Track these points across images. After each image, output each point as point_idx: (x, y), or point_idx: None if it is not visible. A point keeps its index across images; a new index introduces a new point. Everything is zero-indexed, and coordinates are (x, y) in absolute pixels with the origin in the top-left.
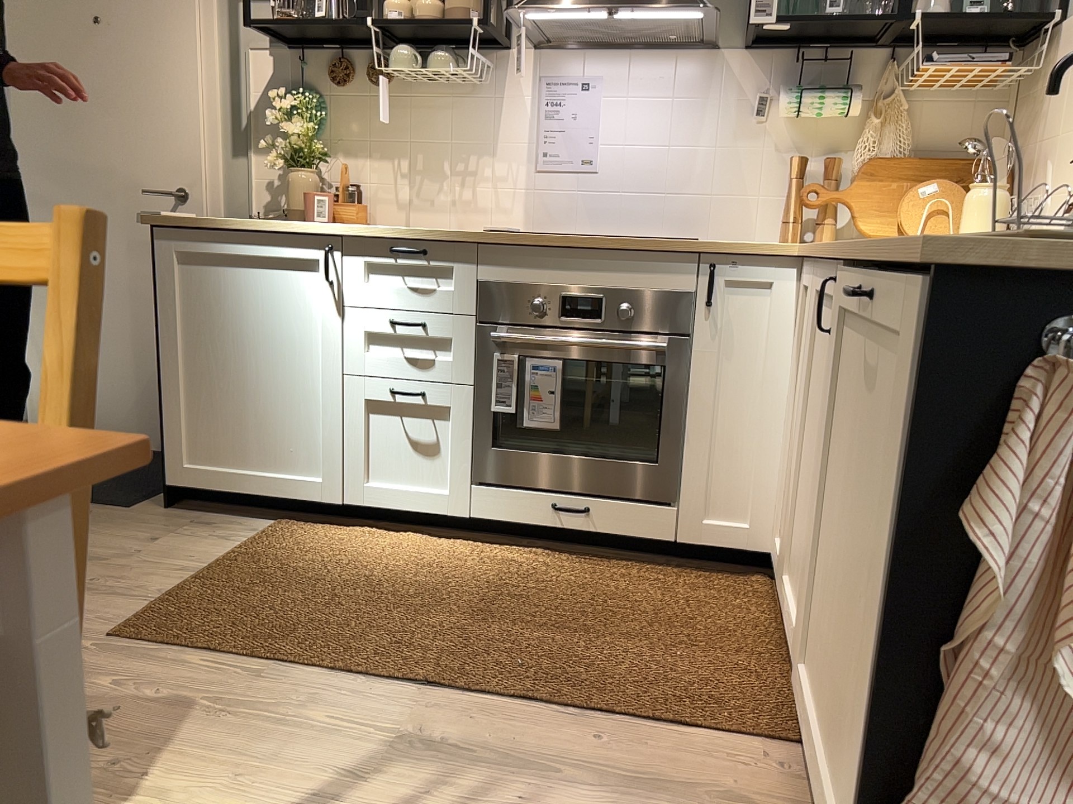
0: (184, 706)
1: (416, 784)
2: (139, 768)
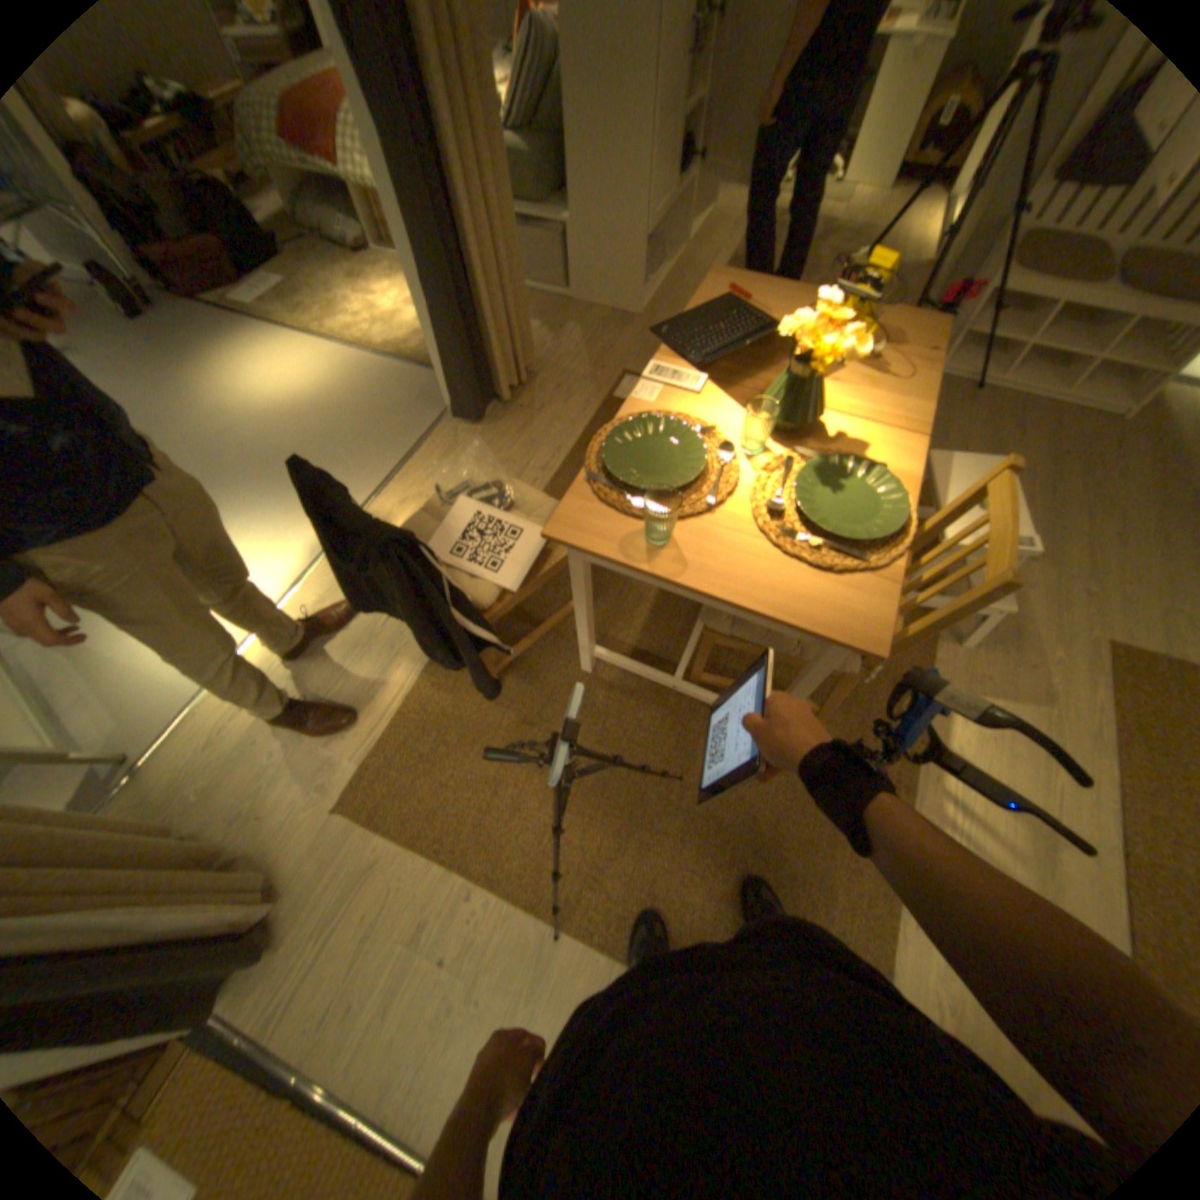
0: (1060, 702)
1: (1025, 843)
2: (1001, 692)
